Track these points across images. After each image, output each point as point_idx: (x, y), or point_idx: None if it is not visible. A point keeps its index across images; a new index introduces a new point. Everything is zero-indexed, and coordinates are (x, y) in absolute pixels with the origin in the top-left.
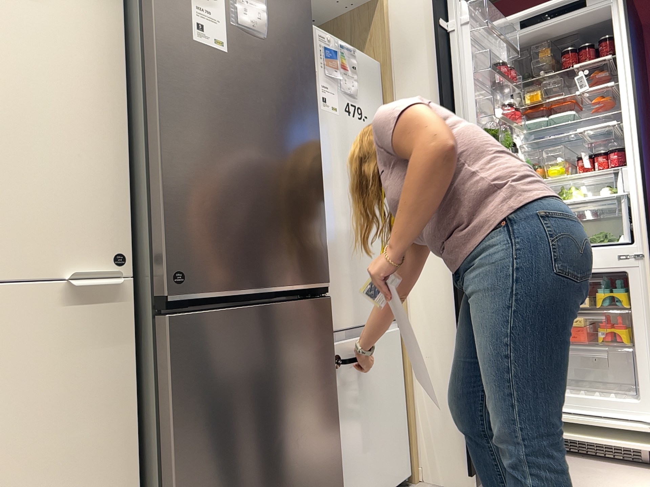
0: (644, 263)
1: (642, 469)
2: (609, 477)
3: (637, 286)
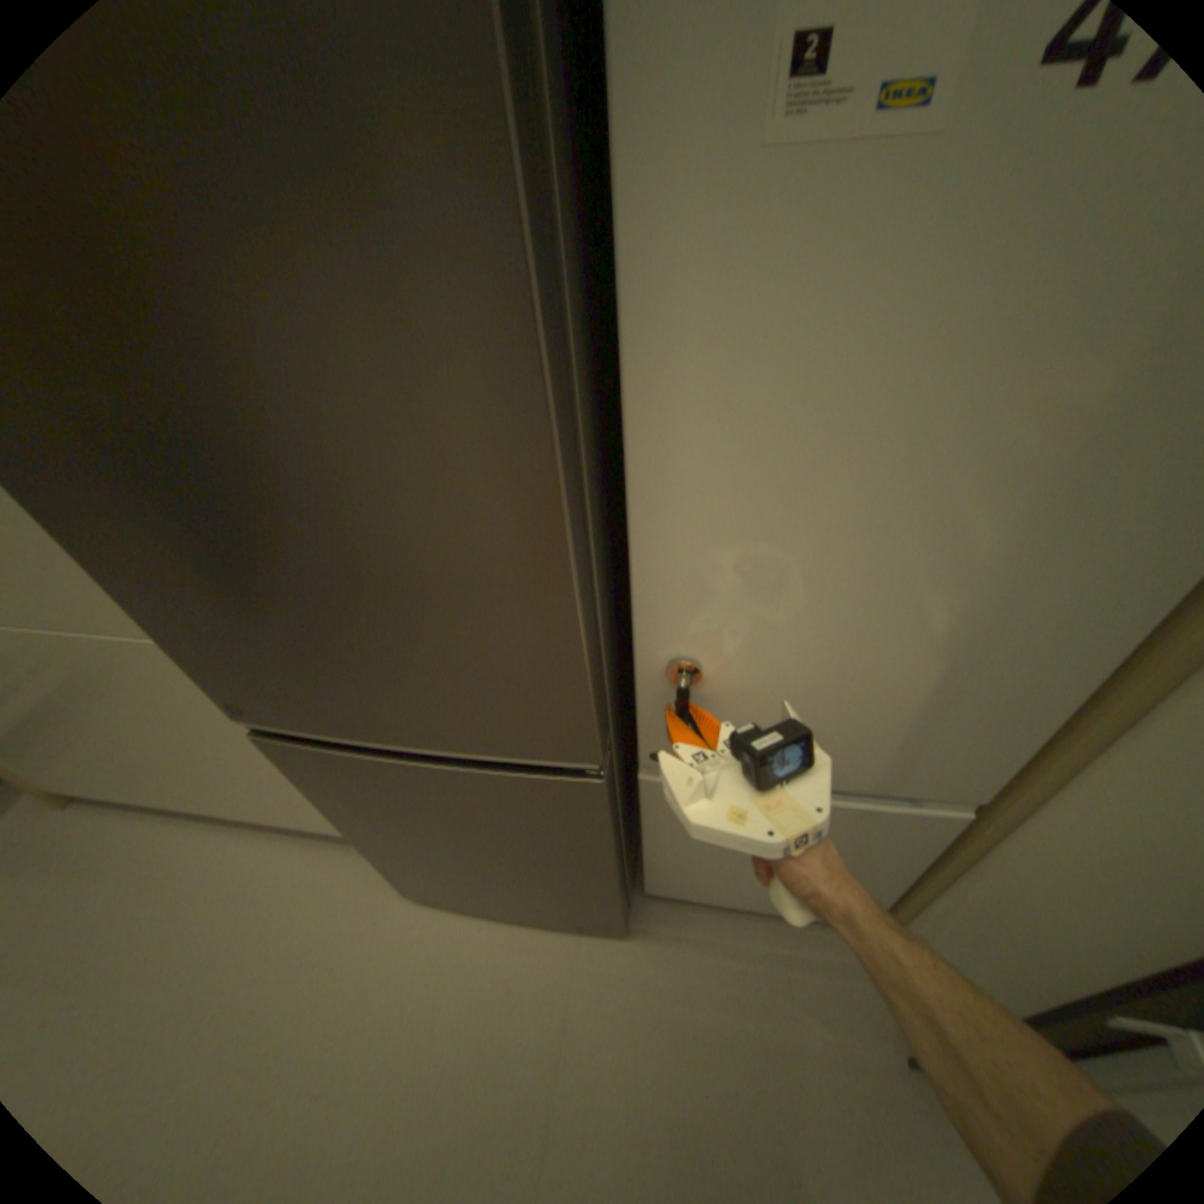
0: None
1: None
2: None
3: None
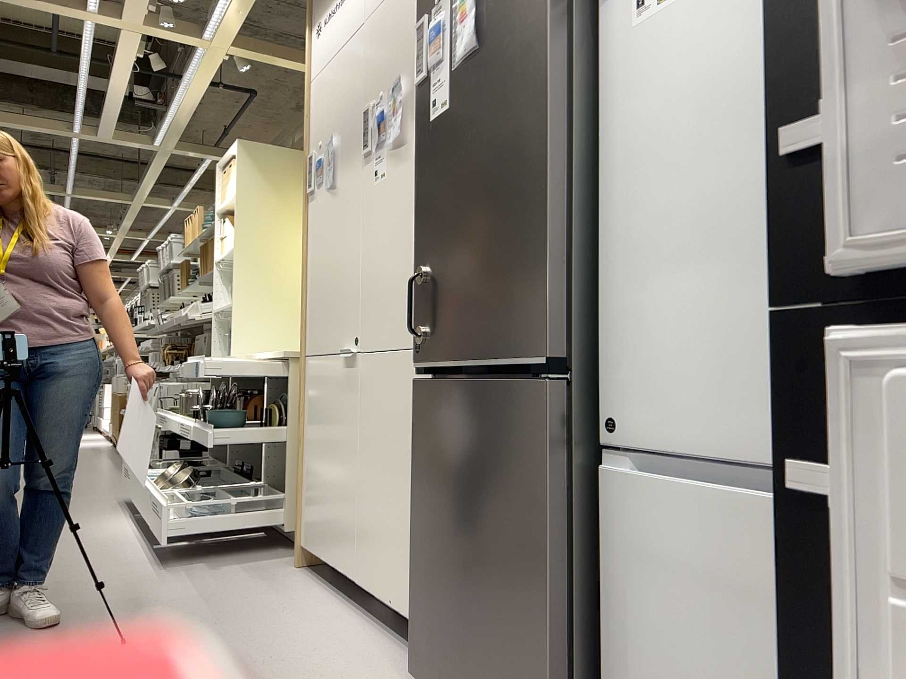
0: None
1: None
2: None
3: None
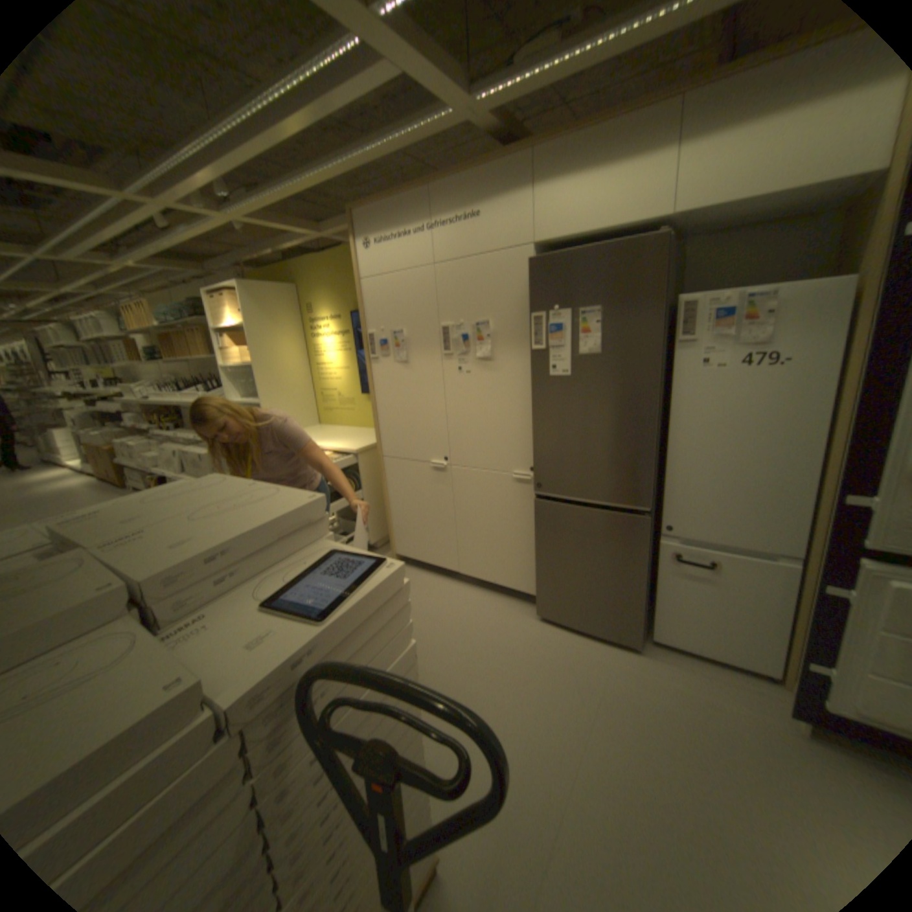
0: None
1: None
2: None
3: None
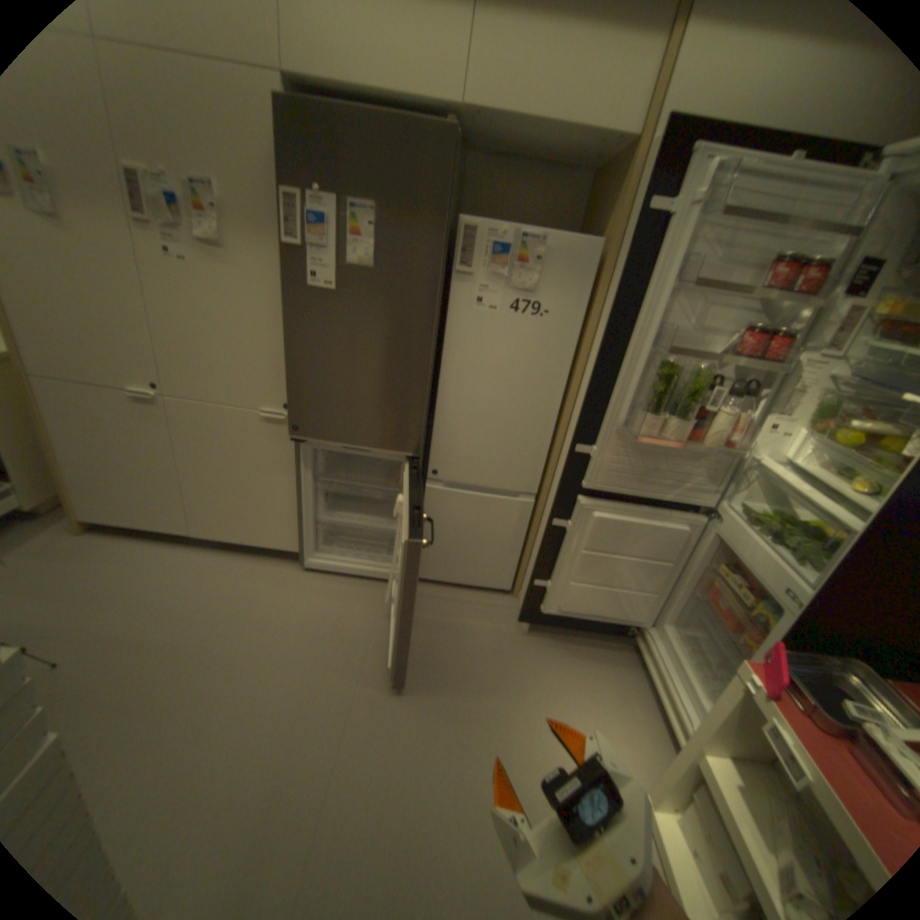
0: (802, 620)
1: (671, 750)
2: (627, 721)
3: (781, 635)
